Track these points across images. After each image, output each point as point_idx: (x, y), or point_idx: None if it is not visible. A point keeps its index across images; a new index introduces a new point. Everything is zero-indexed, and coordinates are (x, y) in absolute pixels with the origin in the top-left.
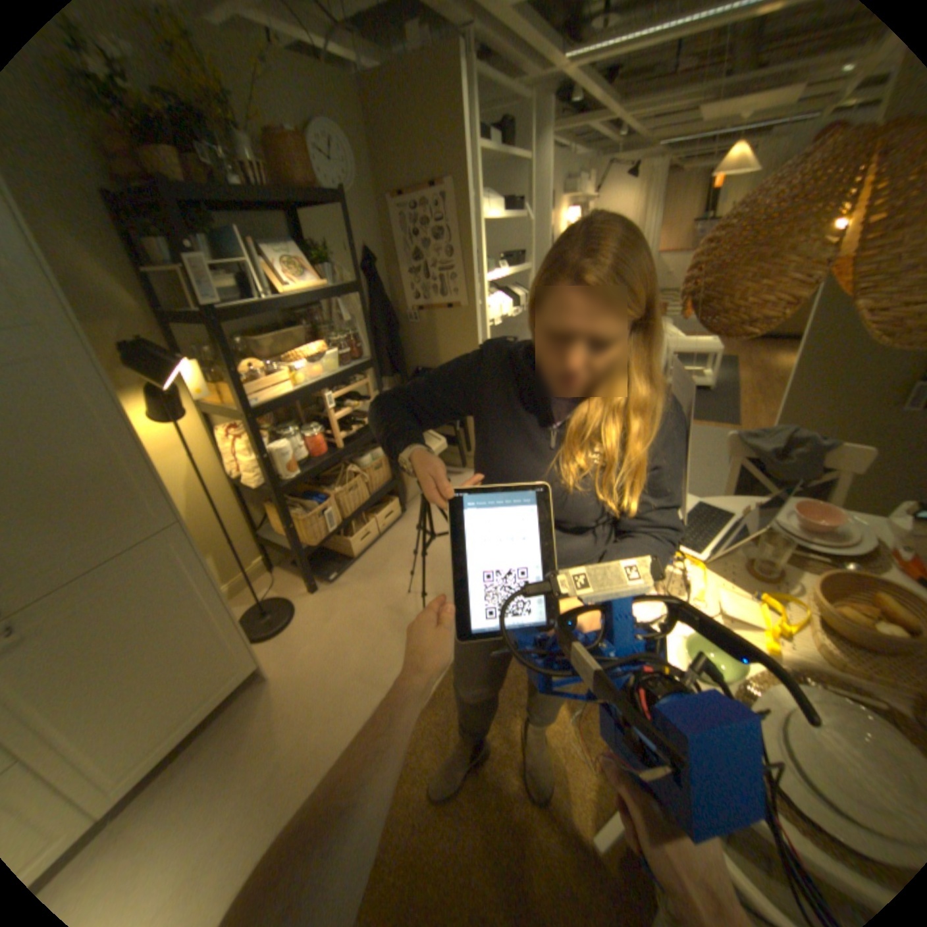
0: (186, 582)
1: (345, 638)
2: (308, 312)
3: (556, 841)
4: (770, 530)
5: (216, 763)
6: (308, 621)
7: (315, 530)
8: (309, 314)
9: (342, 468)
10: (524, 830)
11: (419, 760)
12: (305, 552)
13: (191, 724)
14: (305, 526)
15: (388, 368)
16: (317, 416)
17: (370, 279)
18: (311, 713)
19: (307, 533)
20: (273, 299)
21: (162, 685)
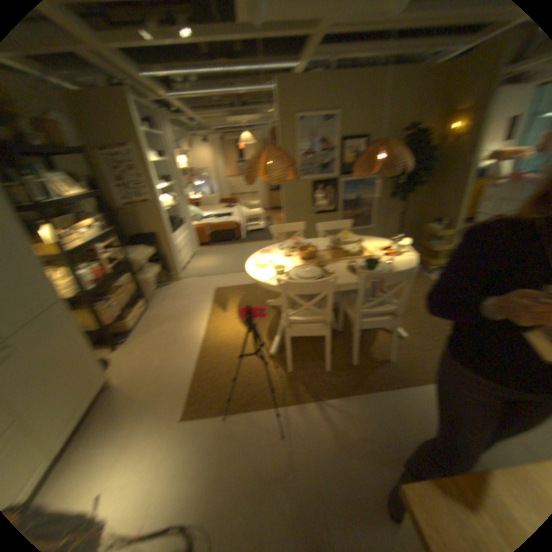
0: (65, 333)
1: (144, 358)
2: (65, 210)
3: (259, 361)
4: (286, 249)
5: (103, 422)
6: (117, 363)
7: (107, 317)
8: (65, 211)
9: (108, 288)
10: (248, 364)
11: (203, 370)
12: (103, 330)
13: (81, 410)
14: (101, 315)
15: (112, 239)
16: (87, 262)
17: (91, 193)
18: (144, 385)
19: (103, 319)
20: (61, 201)
21: (65, 387)
